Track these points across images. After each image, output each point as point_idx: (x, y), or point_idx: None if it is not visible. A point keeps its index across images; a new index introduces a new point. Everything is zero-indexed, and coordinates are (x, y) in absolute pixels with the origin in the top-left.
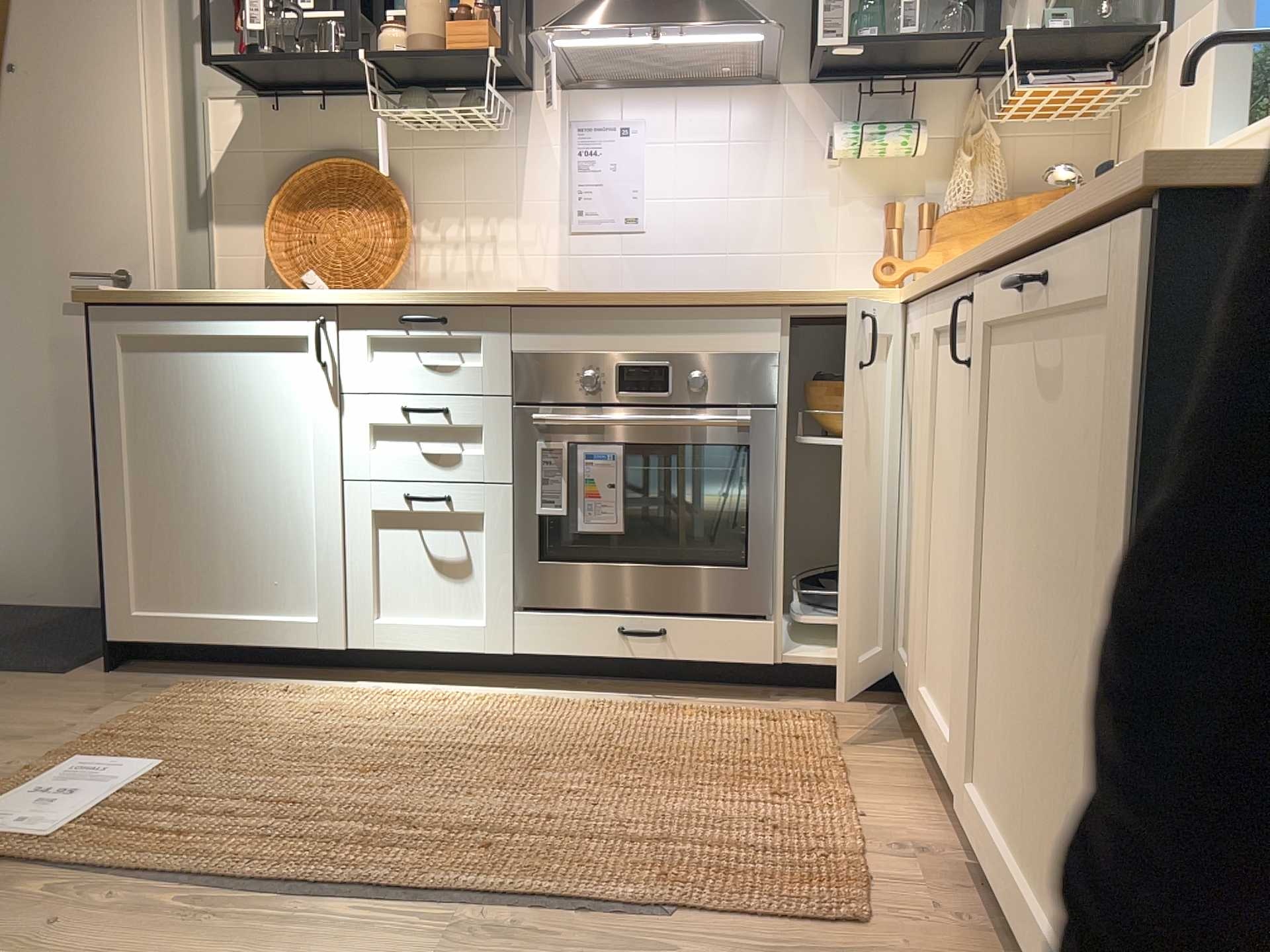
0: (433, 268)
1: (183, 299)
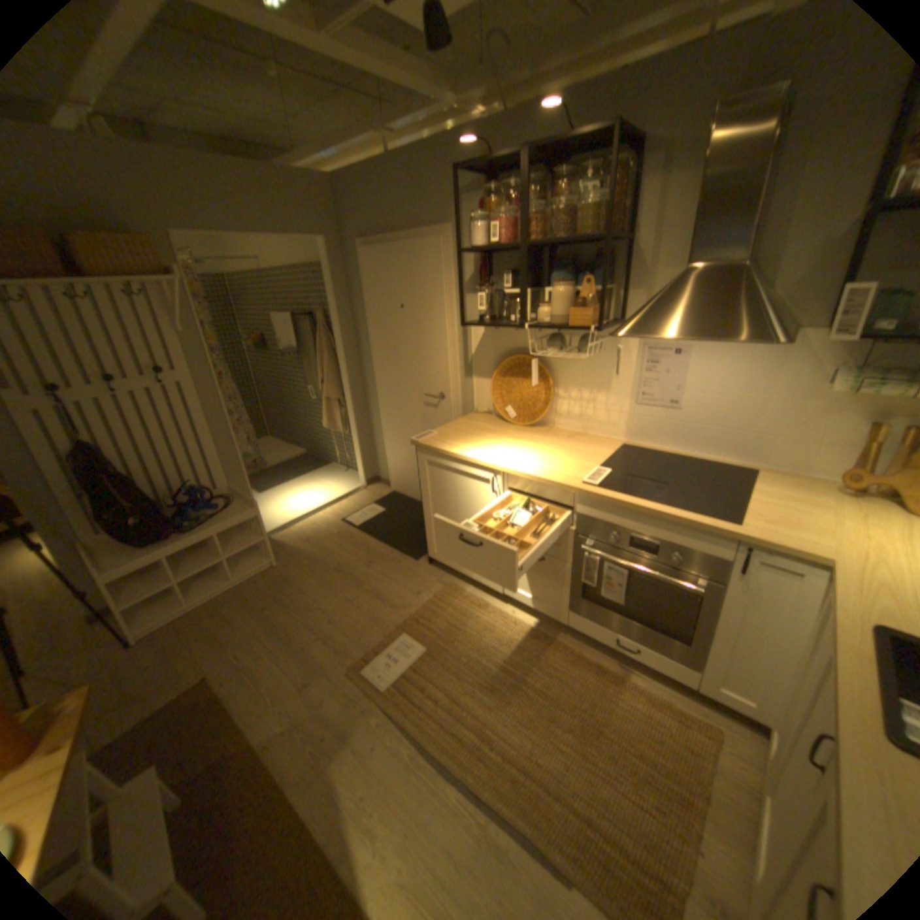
0: (563, 409)
1: (445, 453)
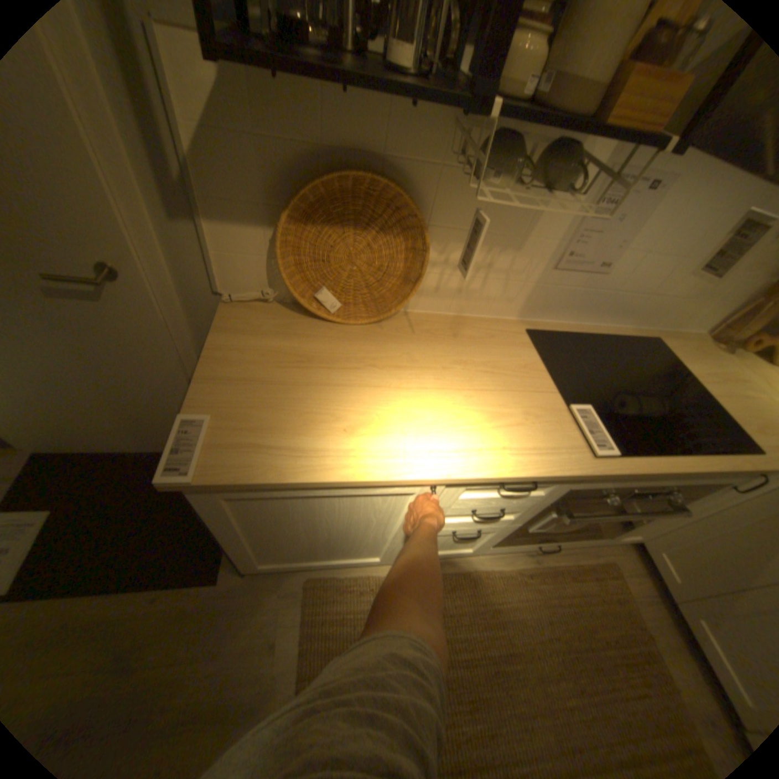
0: (431, 282)
1: (299, 483)
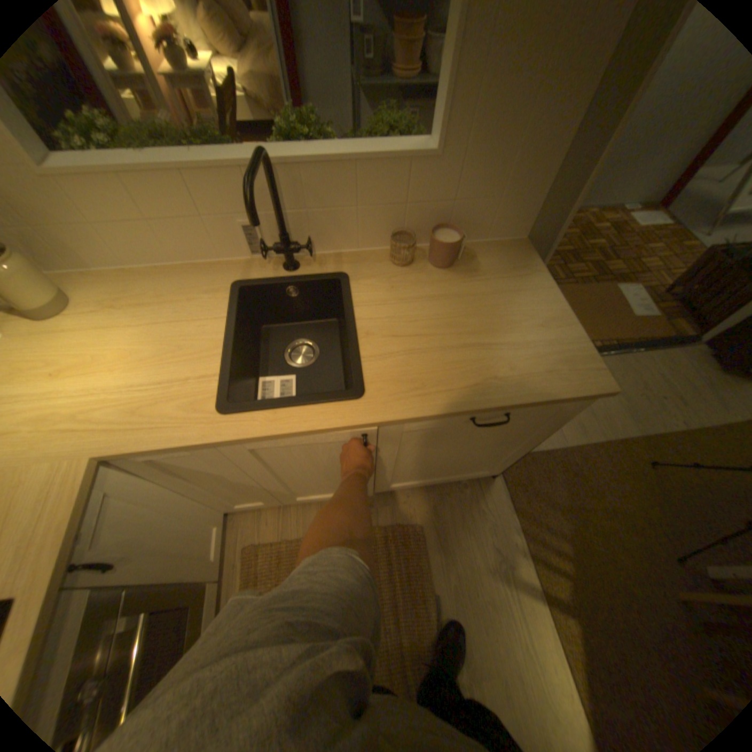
0: None
1: None
